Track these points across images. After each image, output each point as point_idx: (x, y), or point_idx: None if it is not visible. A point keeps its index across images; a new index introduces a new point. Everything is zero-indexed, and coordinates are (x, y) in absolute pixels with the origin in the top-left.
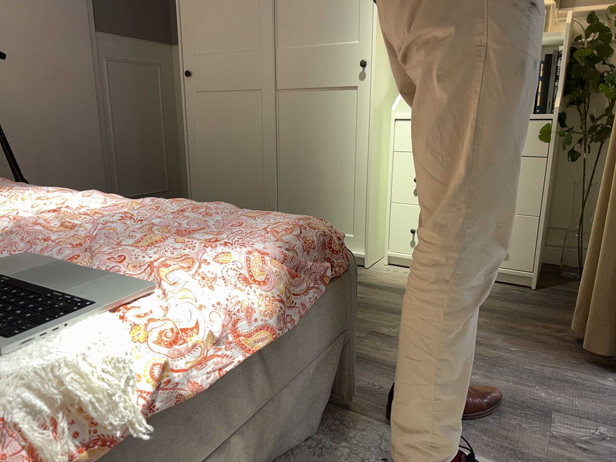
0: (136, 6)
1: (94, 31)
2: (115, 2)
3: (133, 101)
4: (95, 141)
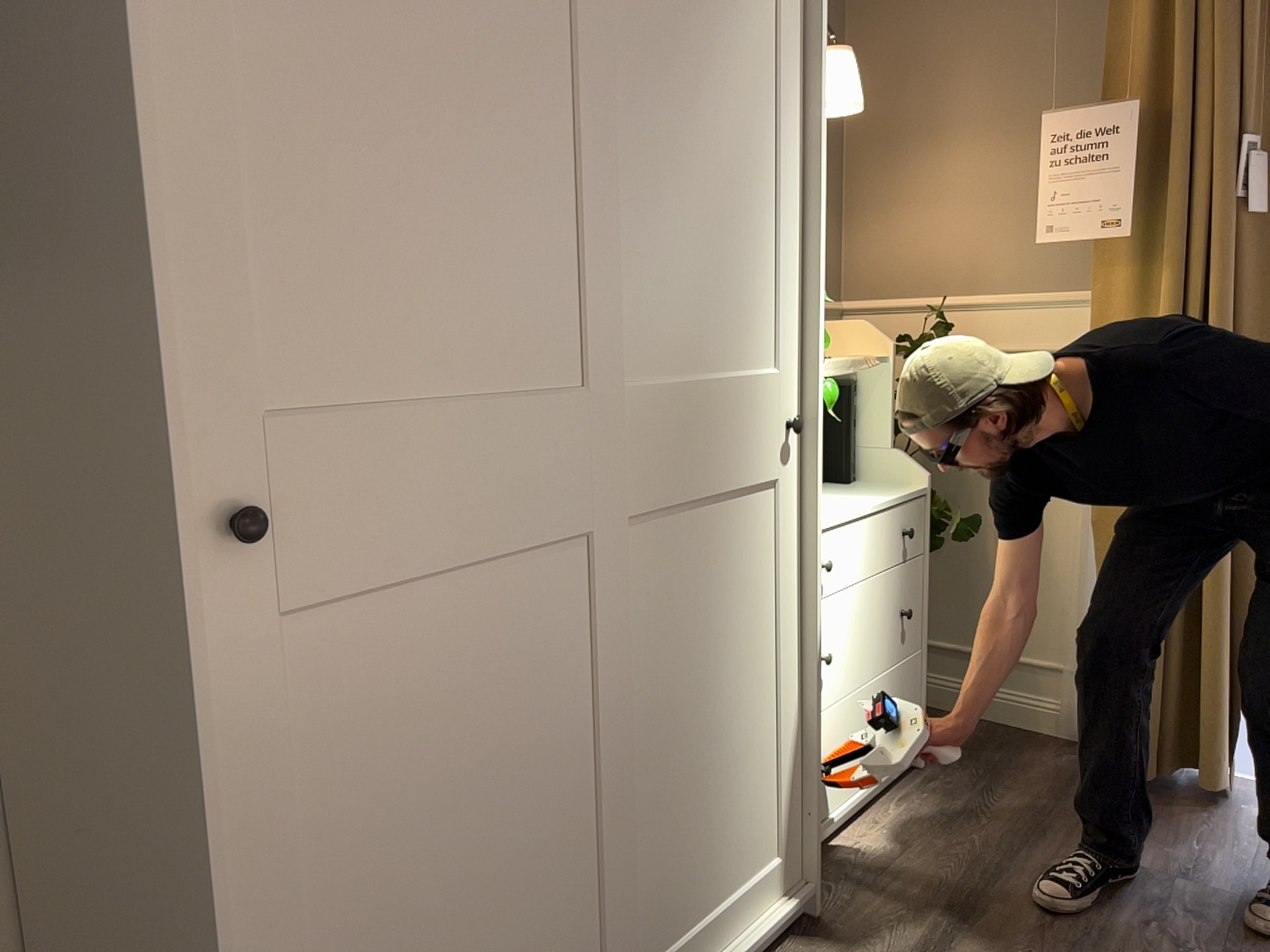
0: None
1: None
2: None
3: None
4: None
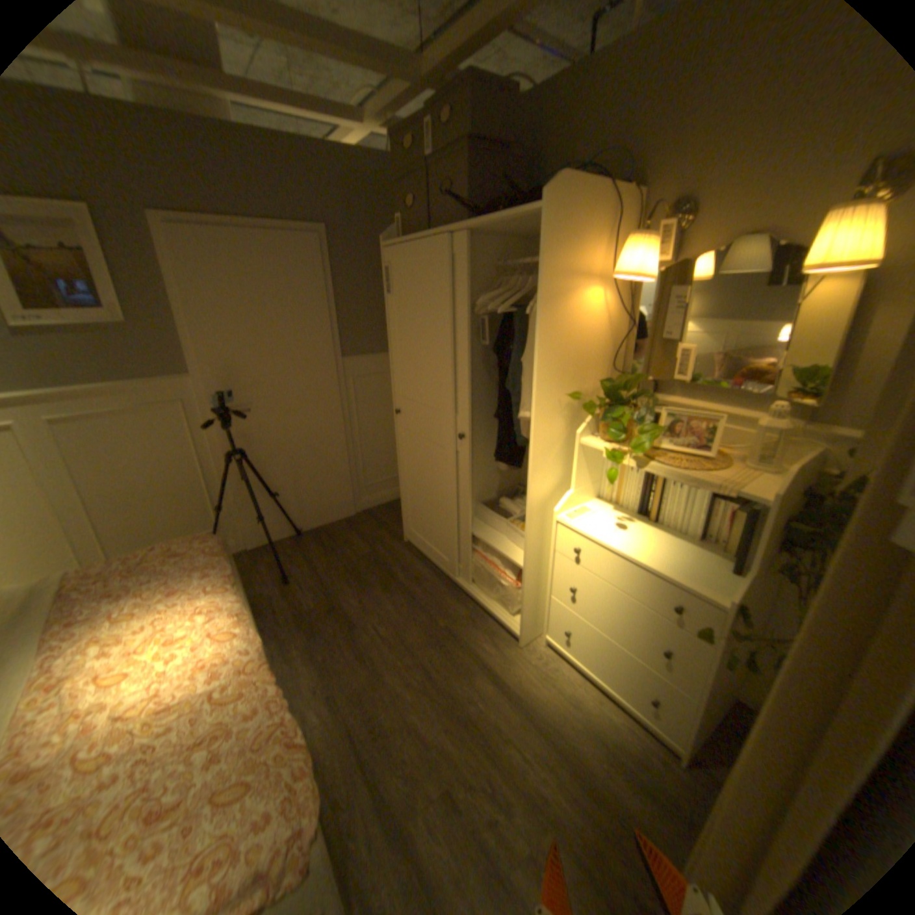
0: (380, 325)
1: (339, 358)
2: (360, 326)
3: (377, 407)
4: (340, 448)
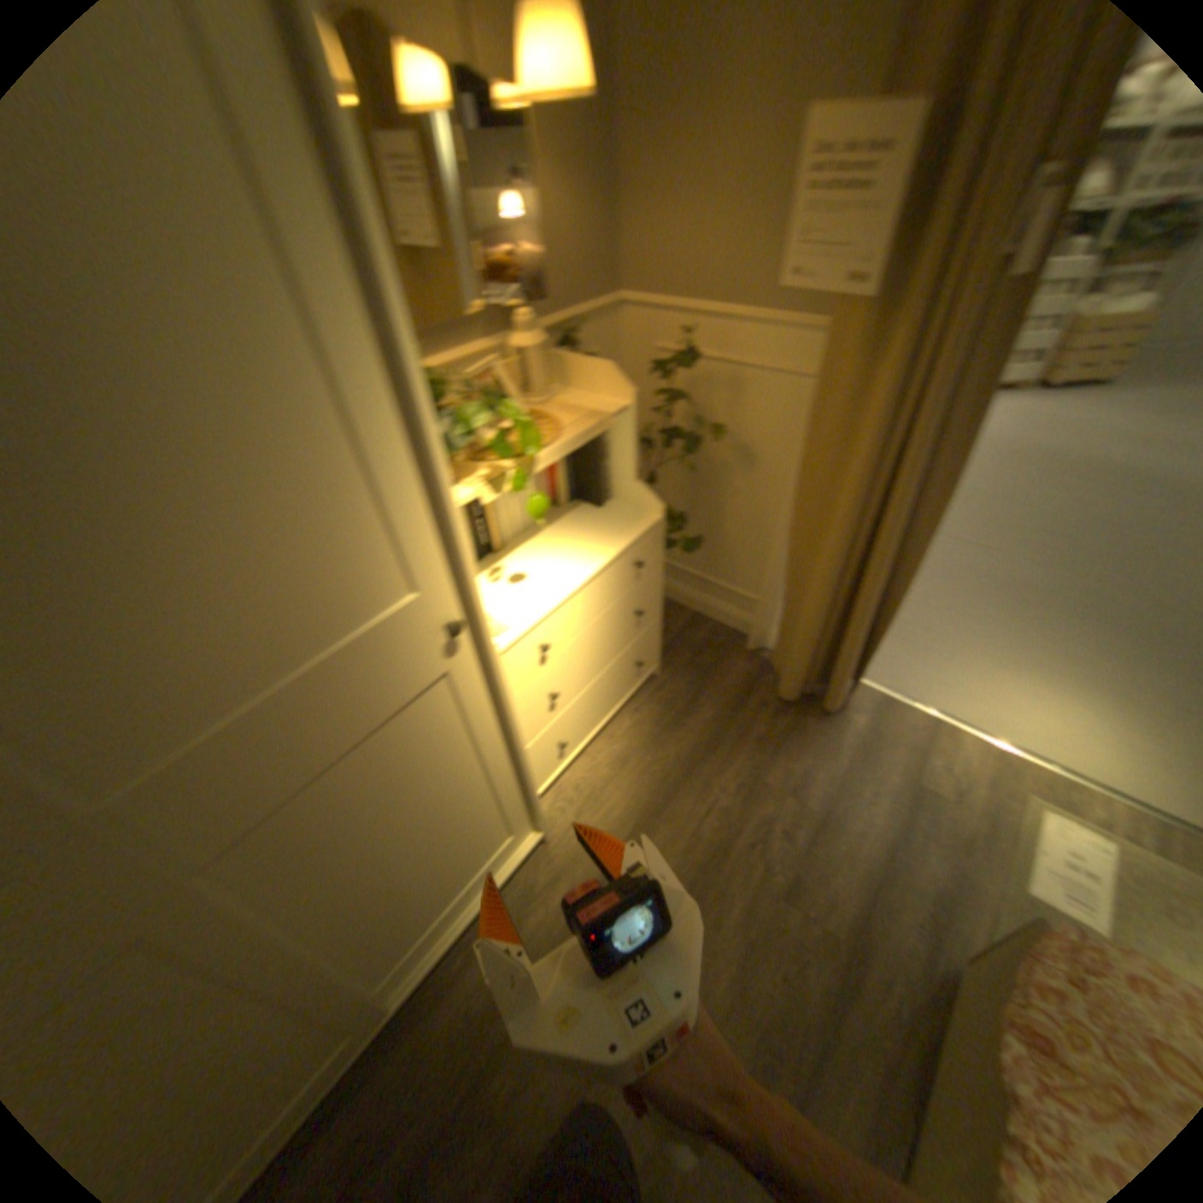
0: None
1: None
2: None
3: None
4: None
